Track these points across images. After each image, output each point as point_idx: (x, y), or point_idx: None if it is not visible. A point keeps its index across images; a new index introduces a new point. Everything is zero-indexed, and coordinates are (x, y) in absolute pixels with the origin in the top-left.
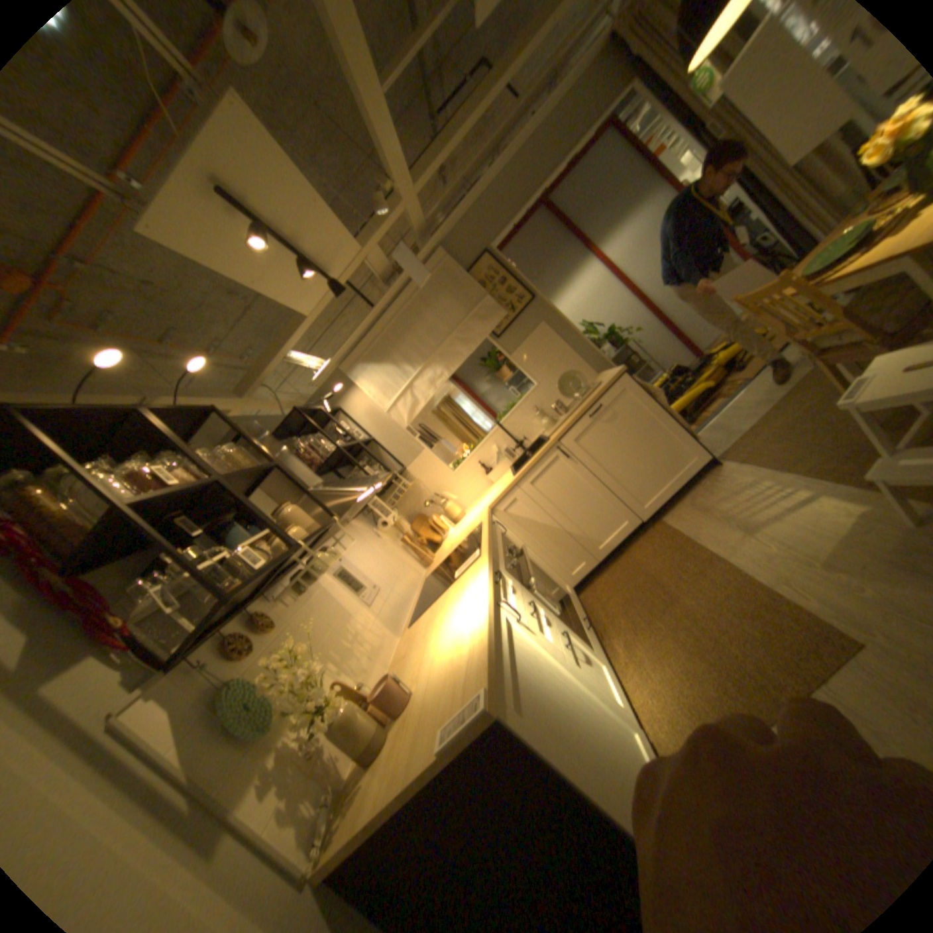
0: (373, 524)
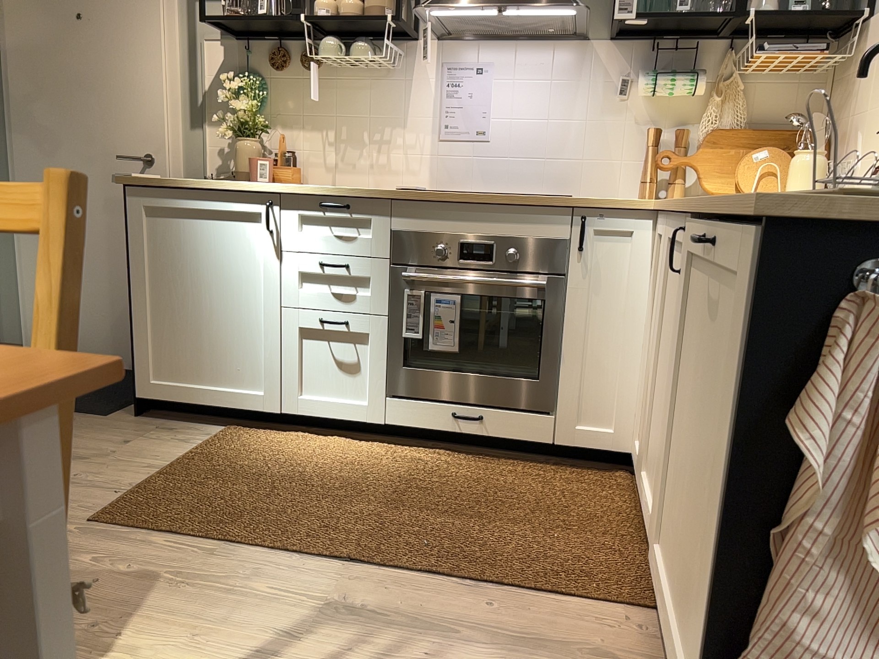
0: (639, 73)
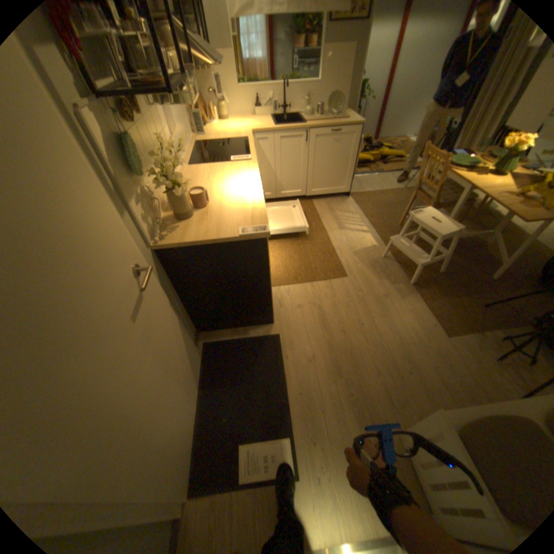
0: None
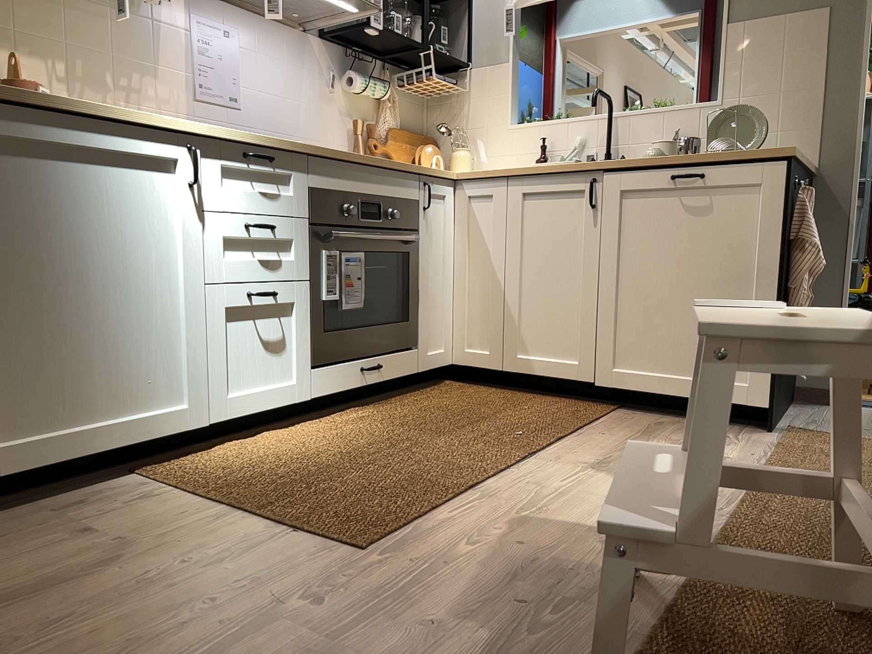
0: (340, 72)
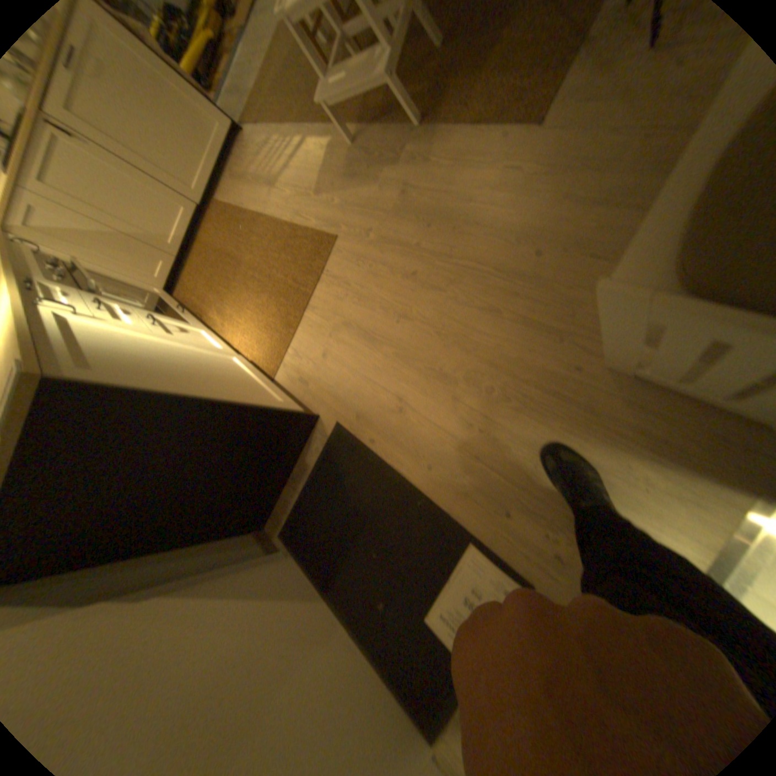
0: None
